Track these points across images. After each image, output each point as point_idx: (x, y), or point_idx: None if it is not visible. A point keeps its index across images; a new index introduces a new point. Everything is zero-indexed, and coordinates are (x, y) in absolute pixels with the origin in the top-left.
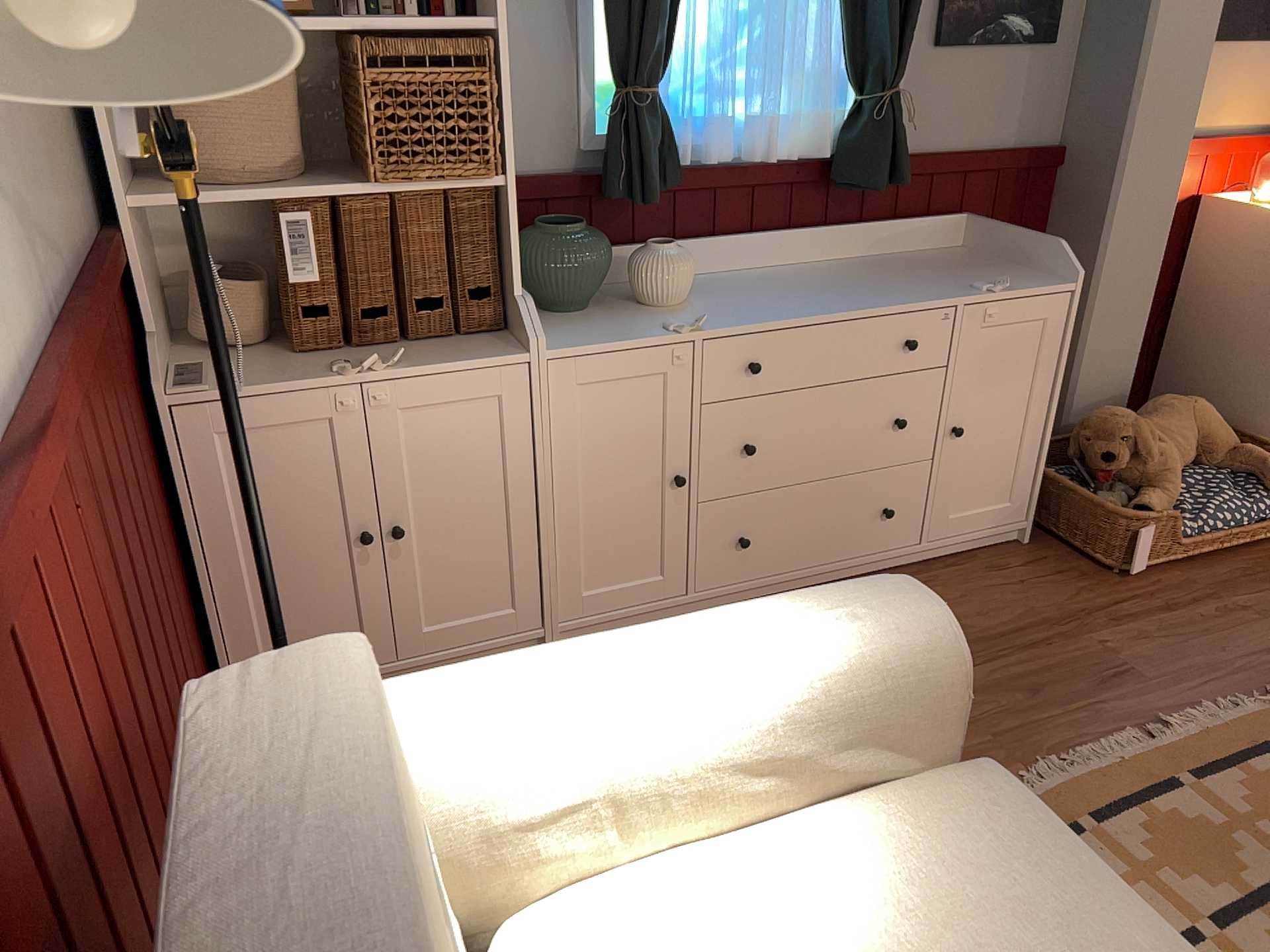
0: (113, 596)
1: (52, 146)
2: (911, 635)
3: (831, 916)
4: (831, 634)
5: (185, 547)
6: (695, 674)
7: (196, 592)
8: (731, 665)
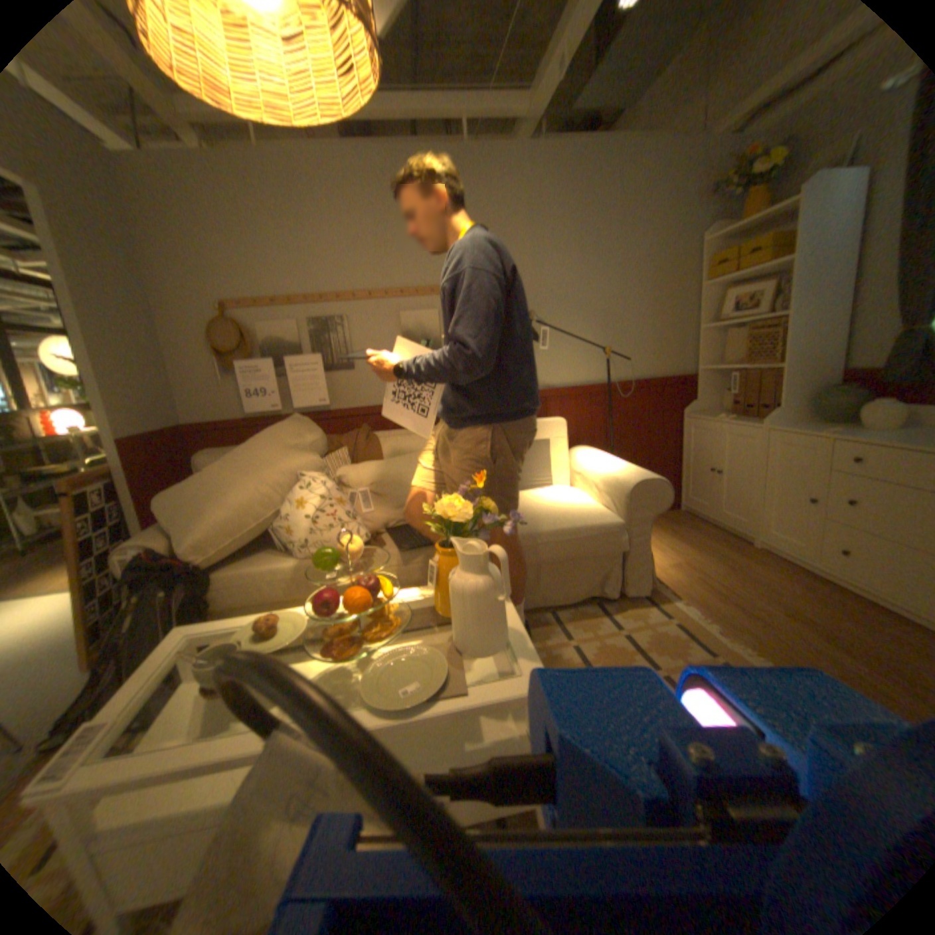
0: (606, 429)
1: (664, 351)
2: (631, 478)
3: (568, 502)
4: (626, 471)
5: (681, 454)
6: (606, 463)
7: (681, 467)
8: (610, 465)
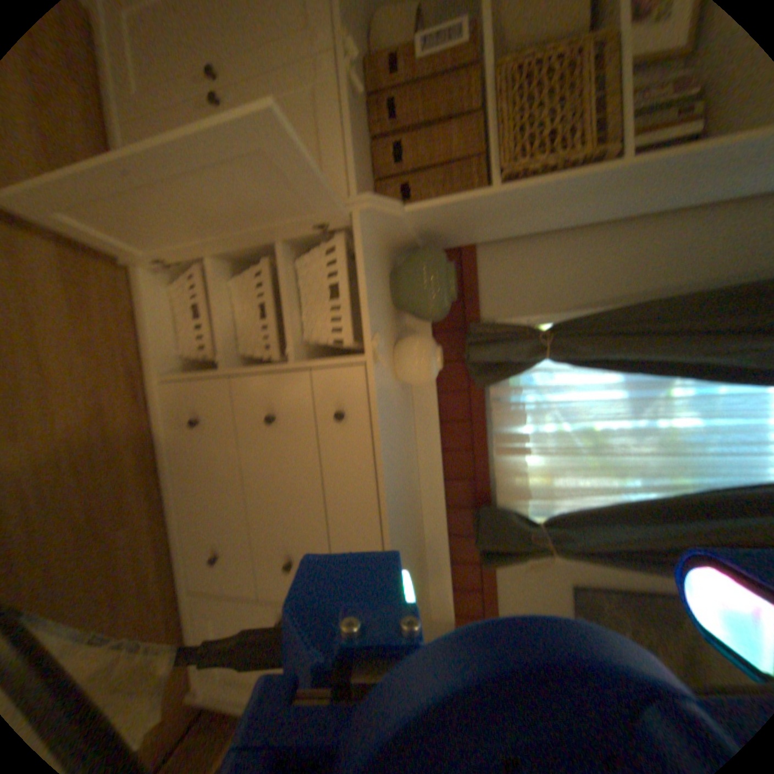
0: None
1: None
2: None
3: None
4: None
5: None
6: None
7: None
8: None
